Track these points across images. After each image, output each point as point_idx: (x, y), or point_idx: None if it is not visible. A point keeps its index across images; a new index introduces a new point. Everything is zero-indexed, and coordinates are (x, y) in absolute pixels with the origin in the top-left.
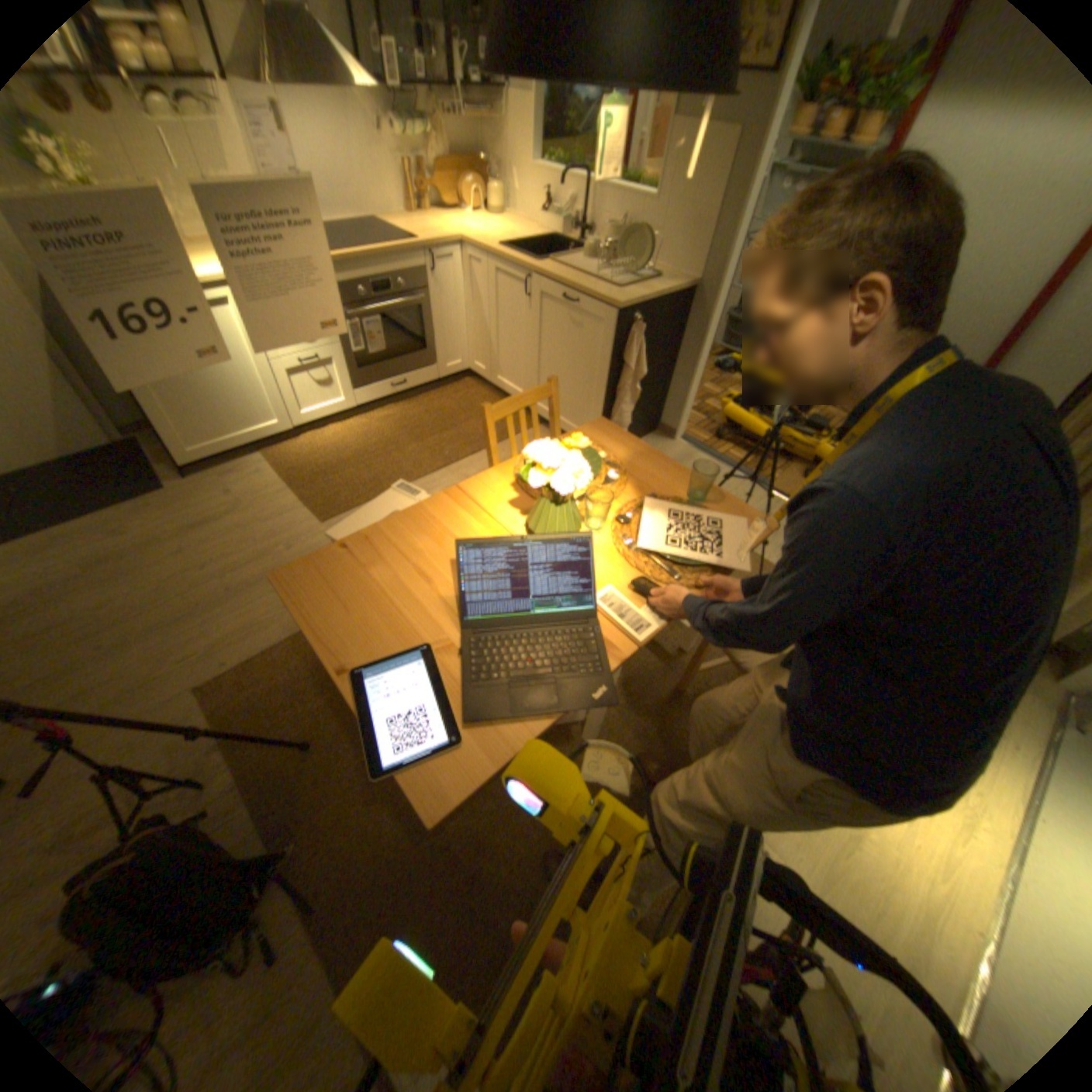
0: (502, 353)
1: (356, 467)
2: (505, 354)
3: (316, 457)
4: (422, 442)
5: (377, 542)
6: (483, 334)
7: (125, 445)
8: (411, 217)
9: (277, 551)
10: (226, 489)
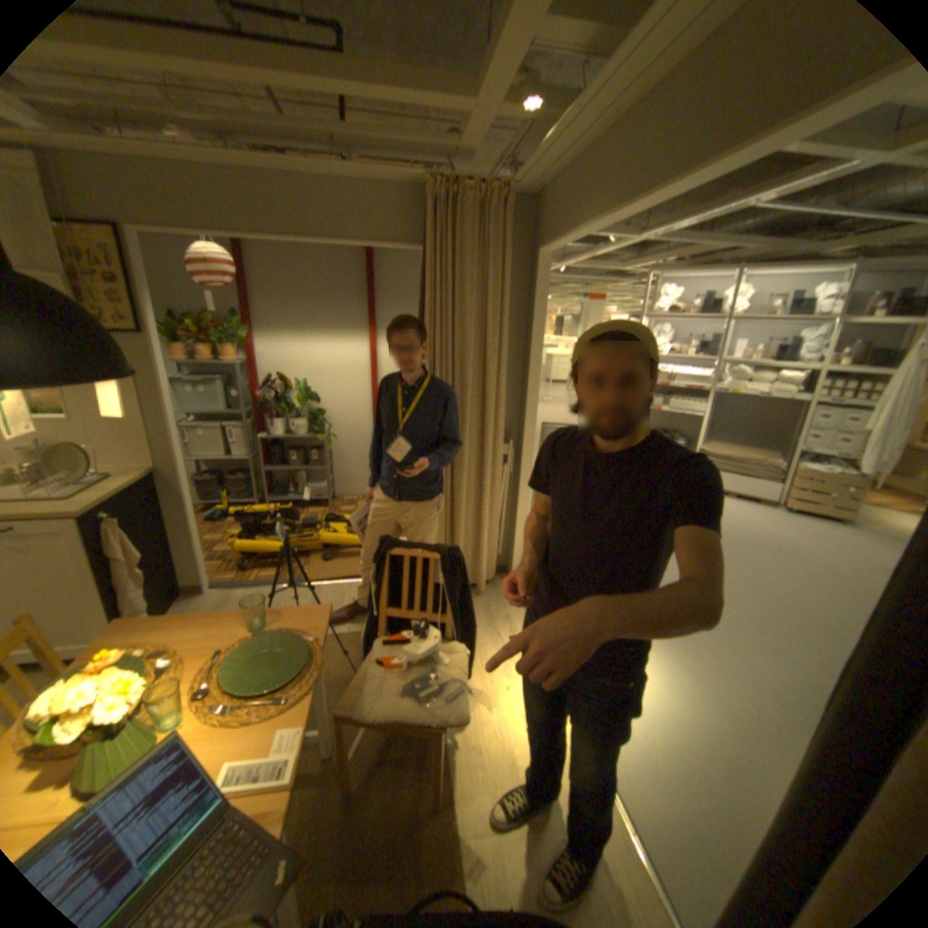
0: None
1: None
2: None
3: None
4: None
5: None
6: None
7: None
8: None
9: None
10: None
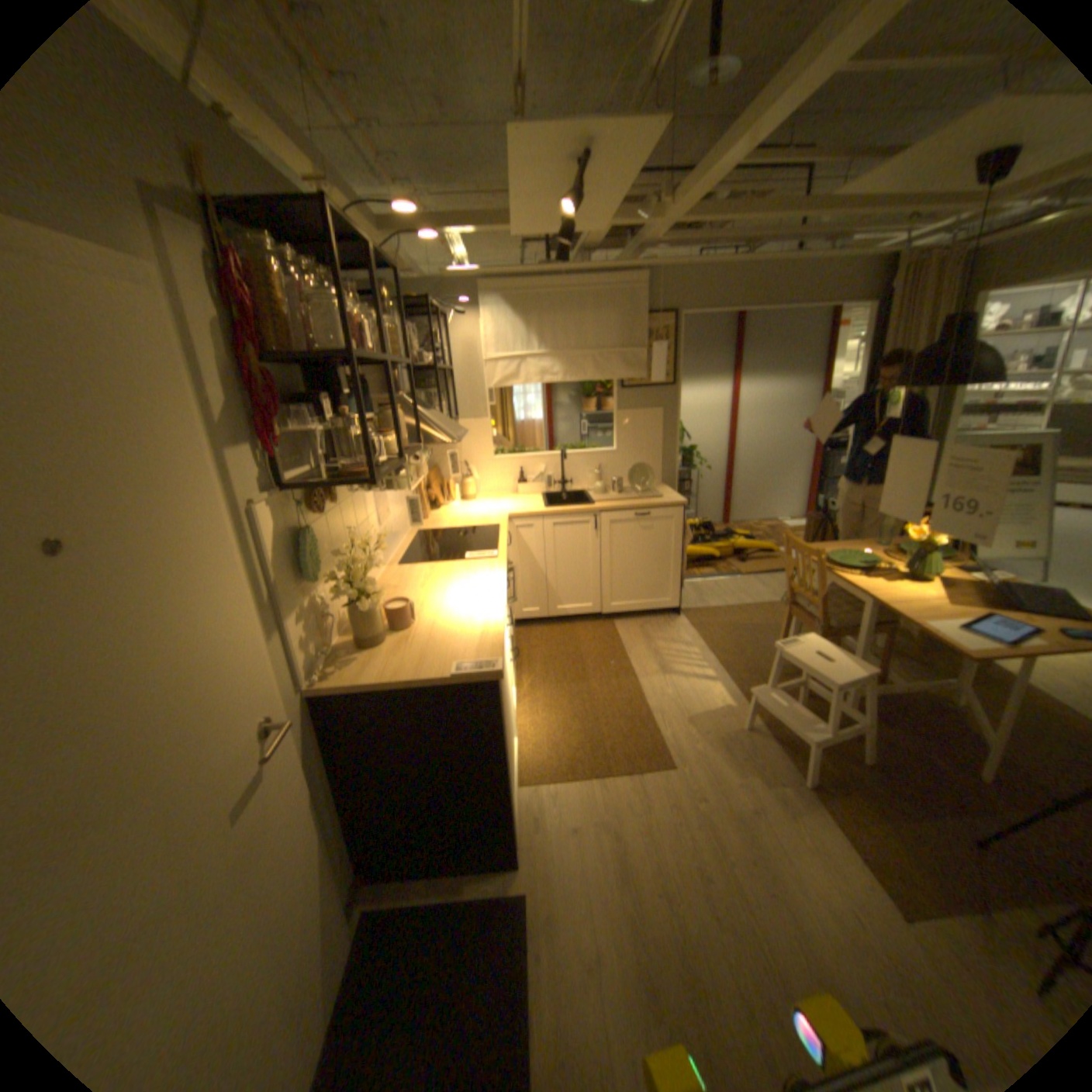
0: (559, 586)
1: (600, 726)
2: (563, 586)
3: (562, 747)
4: (589, 679)
5: (935, 622)
6: (531, 582)
7: (372, 931)
8: (436, 521)
9: (706, 813)
10: (567, 833)
